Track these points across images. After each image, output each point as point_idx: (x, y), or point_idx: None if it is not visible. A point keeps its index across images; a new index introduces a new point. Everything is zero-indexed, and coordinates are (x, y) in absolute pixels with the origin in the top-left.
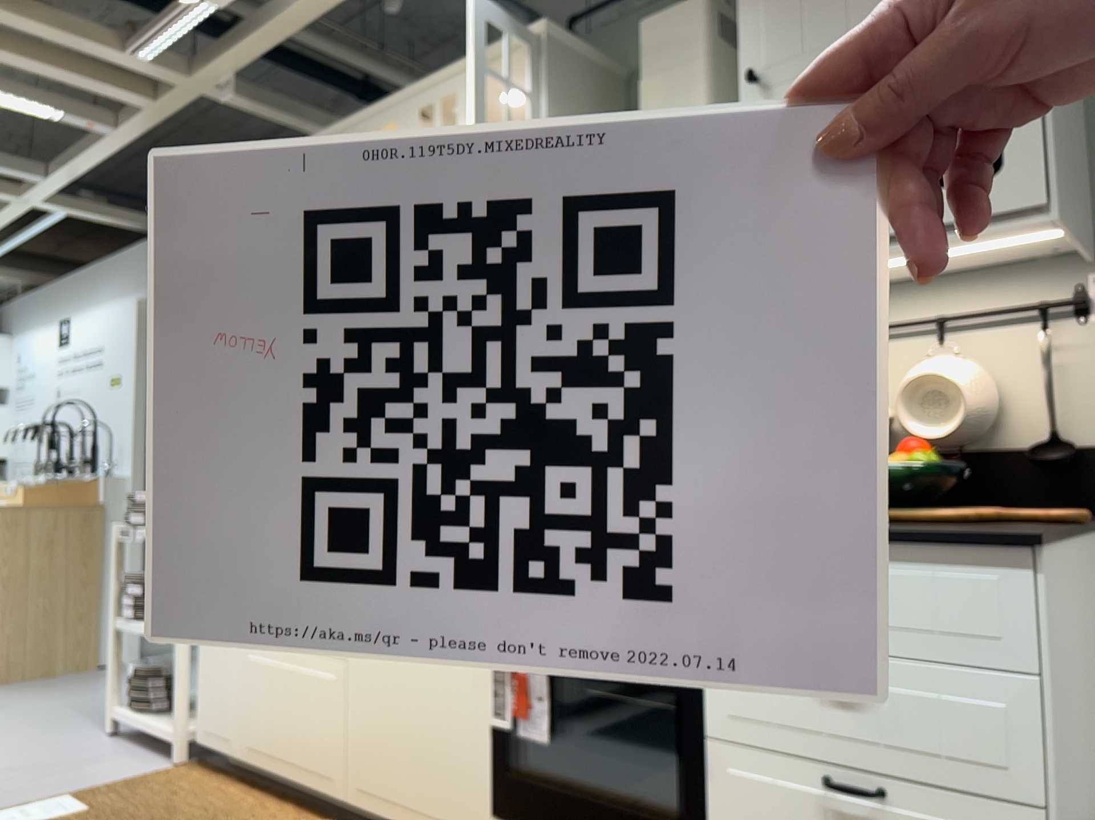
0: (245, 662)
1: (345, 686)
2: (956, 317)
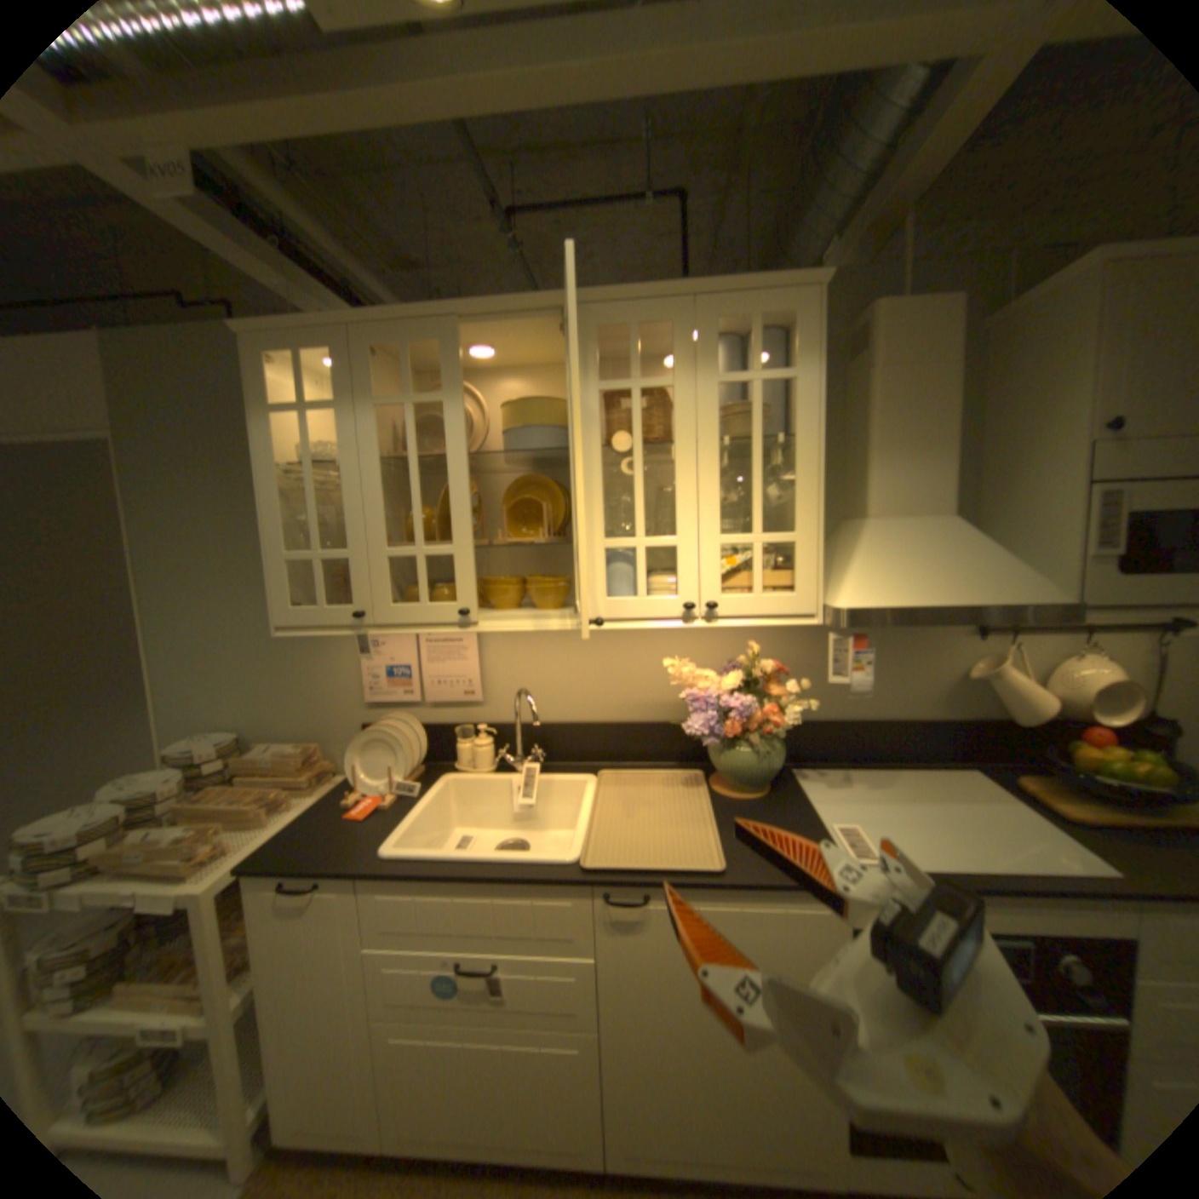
0: (382, 1047)
1: (598, 1060)
2: (1105, 628)
